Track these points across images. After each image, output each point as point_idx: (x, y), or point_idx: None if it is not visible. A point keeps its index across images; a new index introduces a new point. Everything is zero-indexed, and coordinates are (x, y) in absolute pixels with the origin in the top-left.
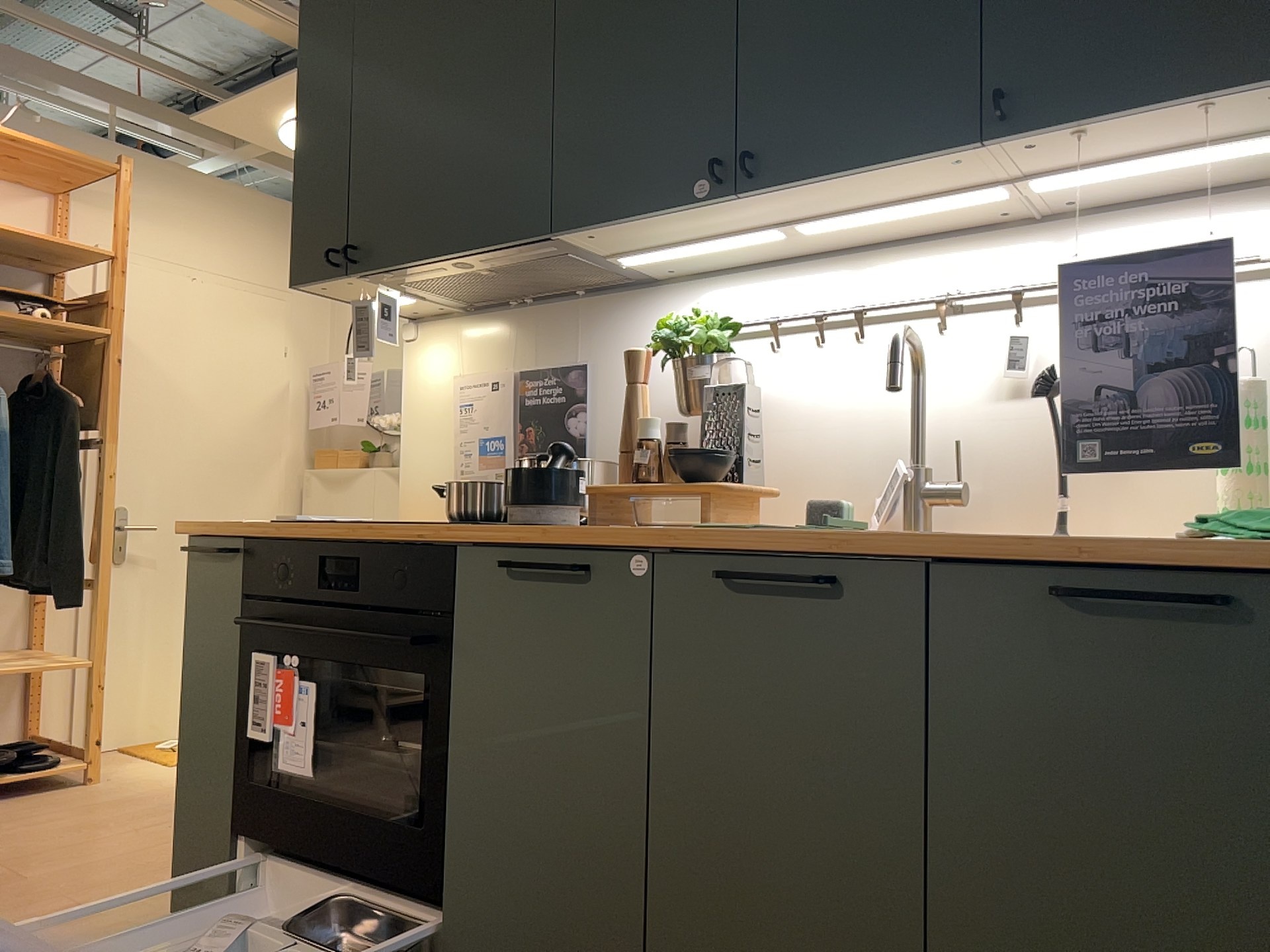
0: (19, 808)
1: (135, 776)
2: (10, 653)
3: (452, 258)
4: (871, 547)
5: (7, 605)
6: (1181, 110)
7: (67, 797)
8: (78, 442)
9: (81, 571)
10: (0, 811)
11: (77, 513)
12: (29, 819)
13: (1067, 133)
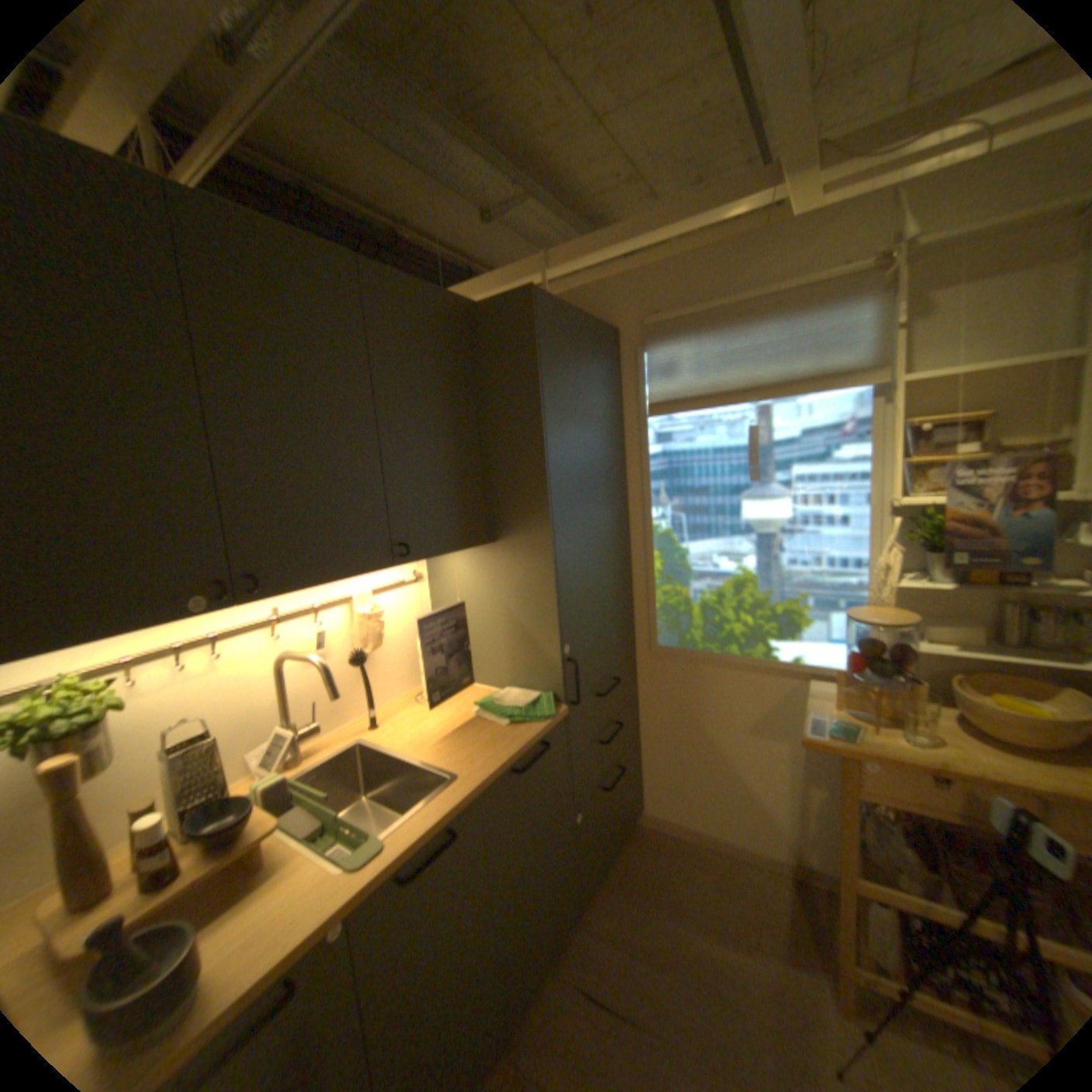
0: None
1: None
2: None
3: None
4: (463, 805)
5: None
6: (450, 552)
7: None
8: None
9: None
10: None
11: None
12: None
13: (418, 560)
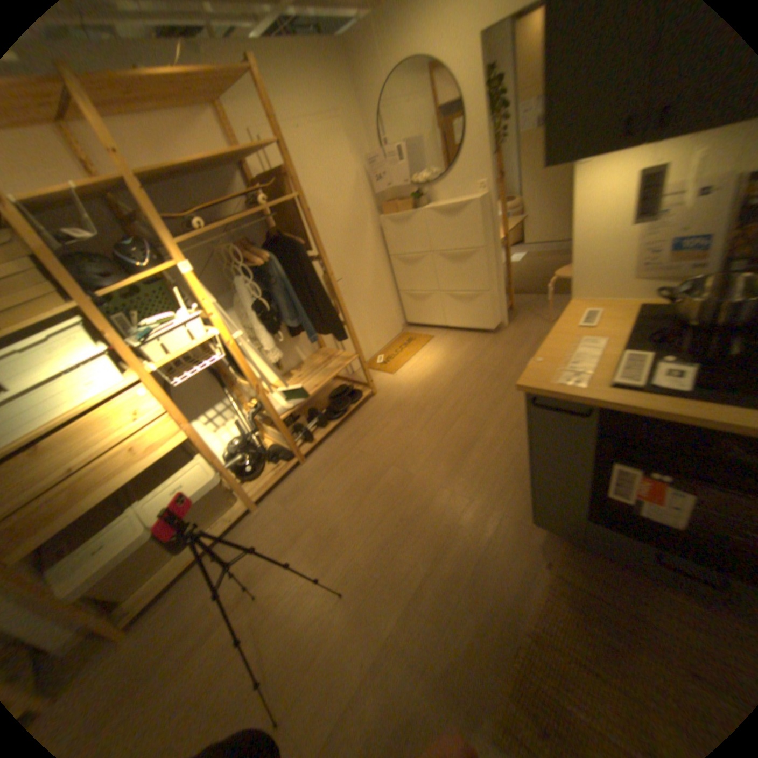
0: (364, 419)
1: (386, 385)
2: (318, 356)
3: None
4: None
5: (305, 336)
6: None
7: (375, 407)
8: (311, 266)
9: (341, 325)
10: (359, 423)
11: (326, 300)
12: (375, 427)
13: None
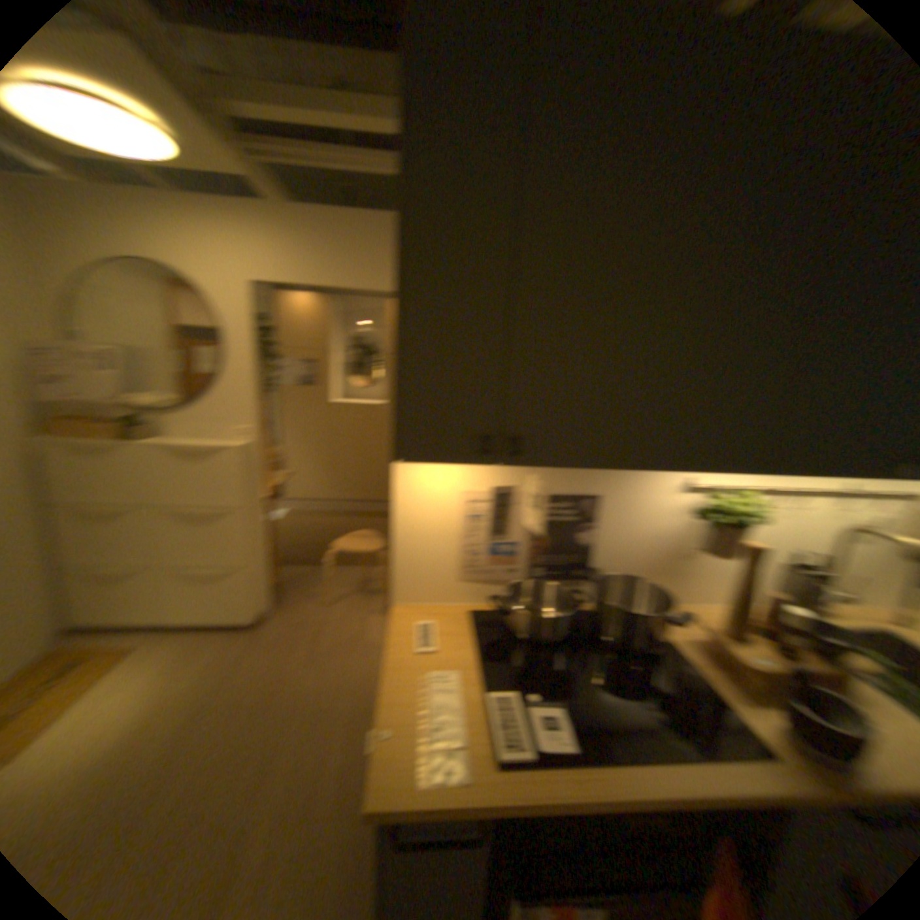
0: None
1: None
2: None
3: (641, 466)
4: None
5: None
6: None
7: None
8: None
9: None
10: None
11: None
12: None
13: None
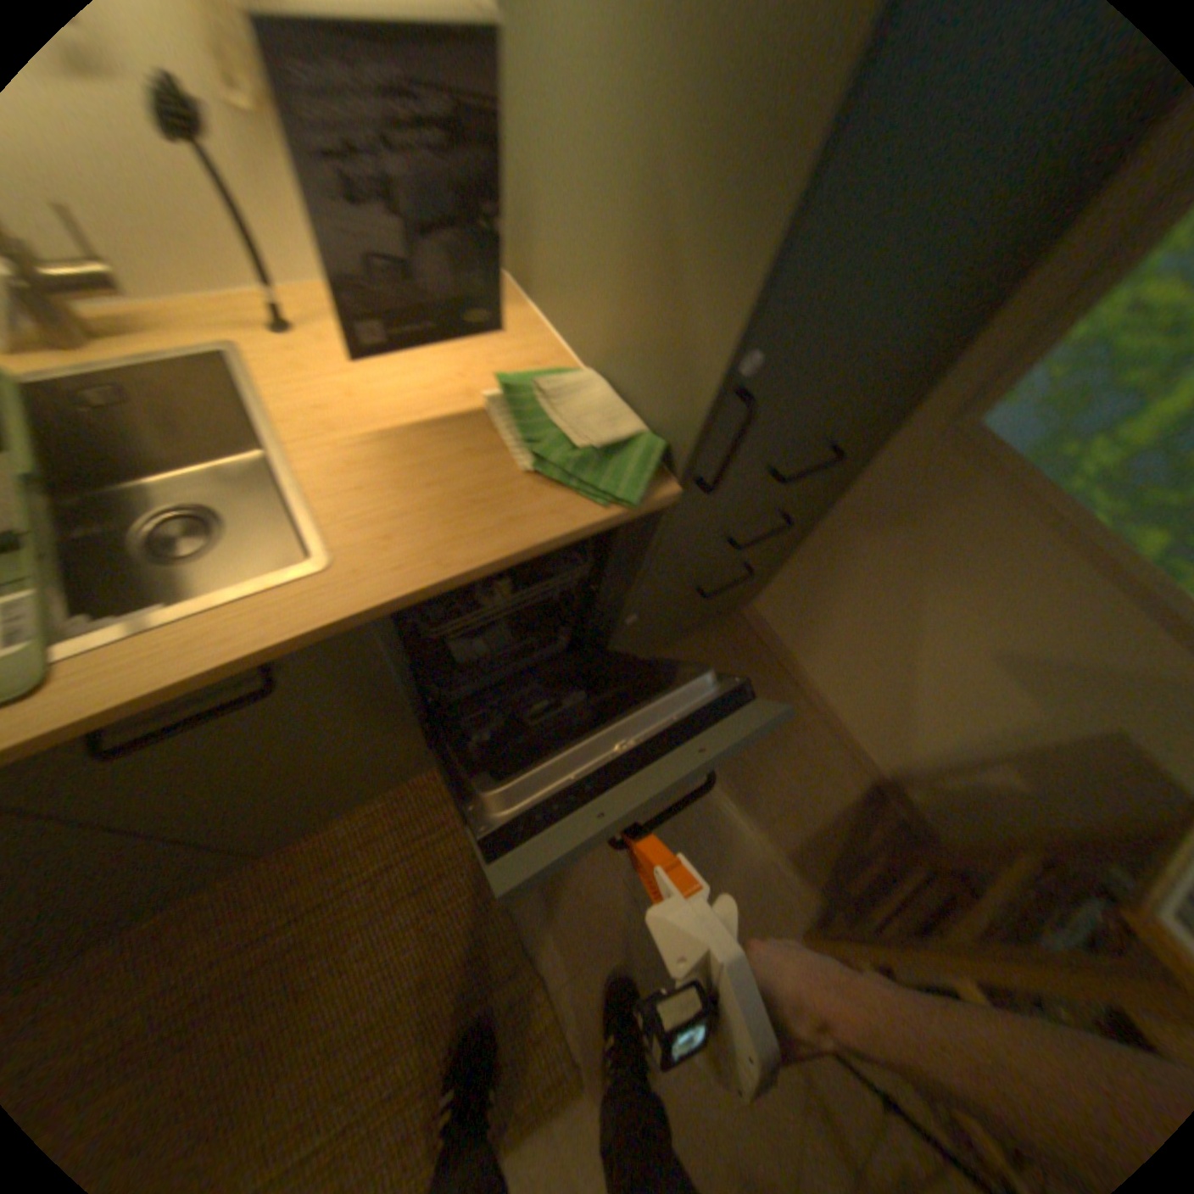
0: None
1: None
2: None
3: None
4: (305, 642)
5: None
6: None
7: None
8: None
9: None
10: None
11: None
12: None
13: None
